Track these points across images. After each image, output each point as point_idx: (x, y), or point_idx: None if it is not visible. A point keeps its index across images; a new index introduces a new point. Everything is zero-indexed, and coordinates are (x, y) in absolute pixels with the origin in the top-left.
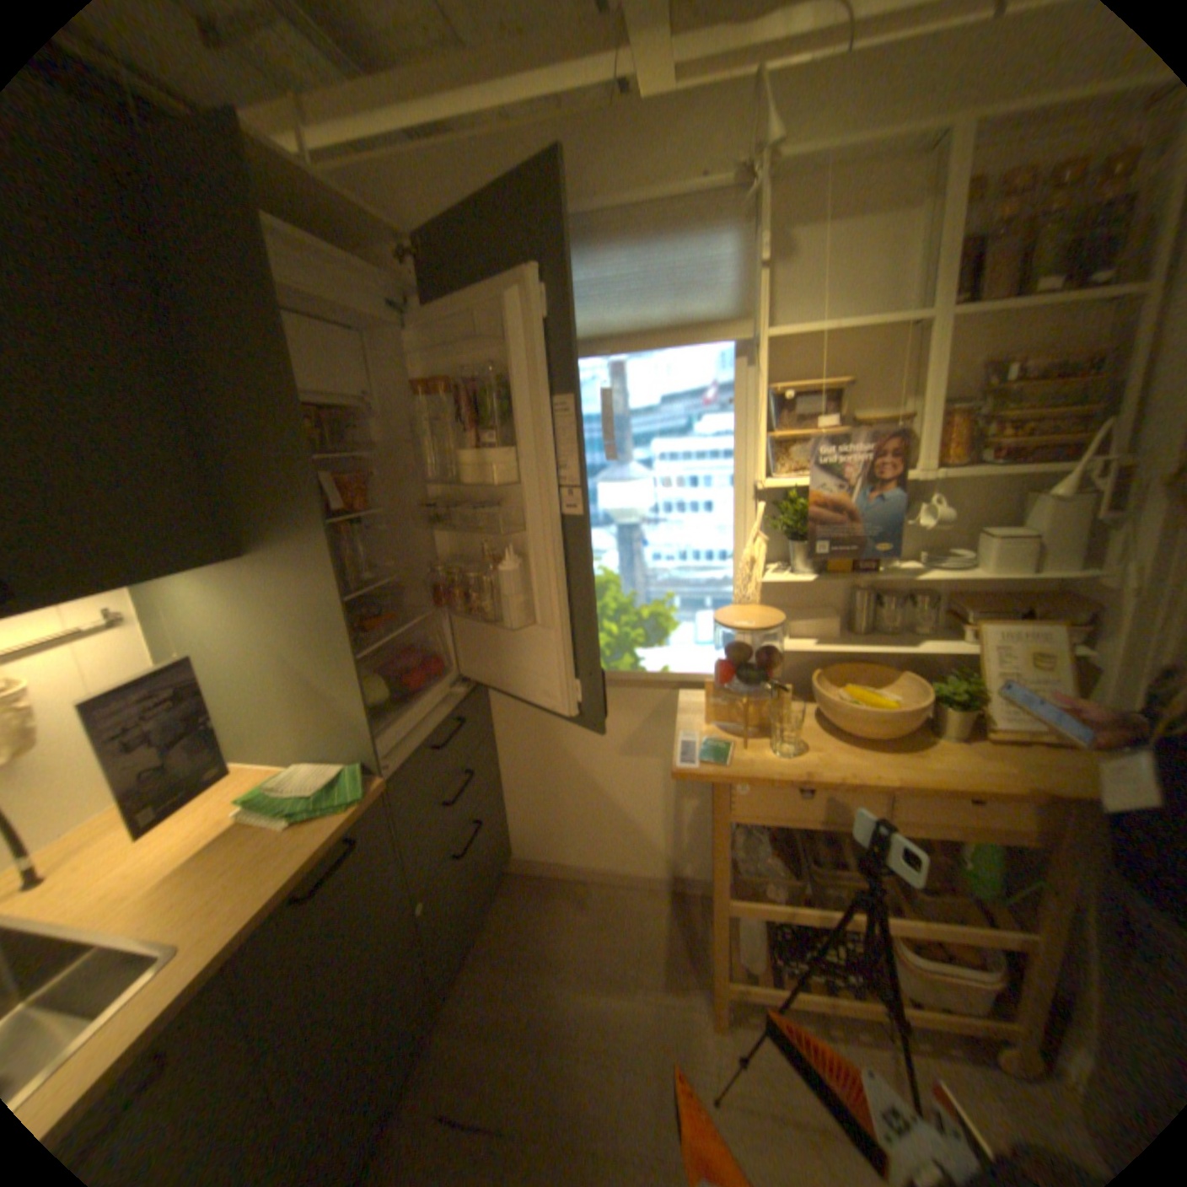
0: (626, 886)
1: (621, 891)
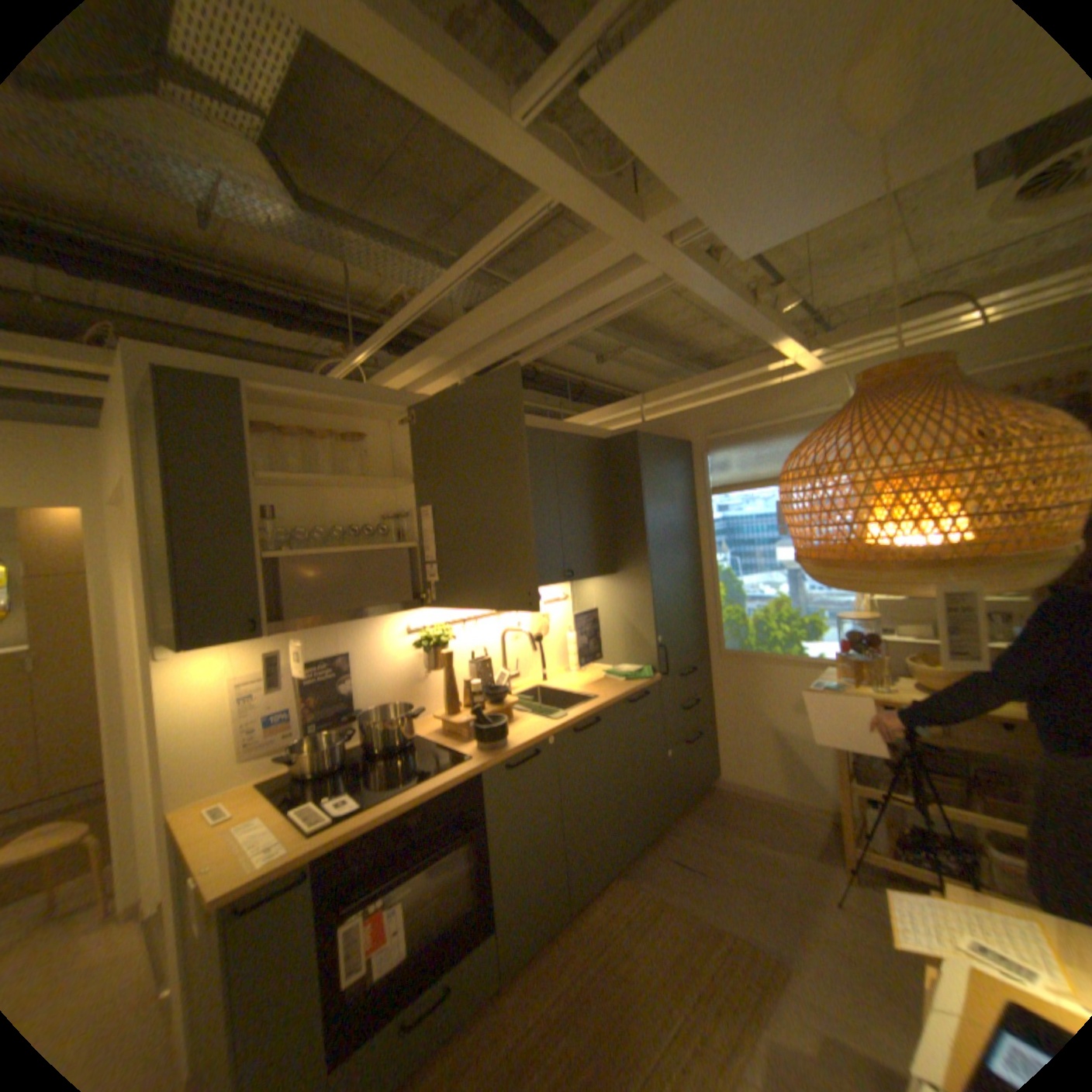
0: (800, 812)
1: (796, 814)
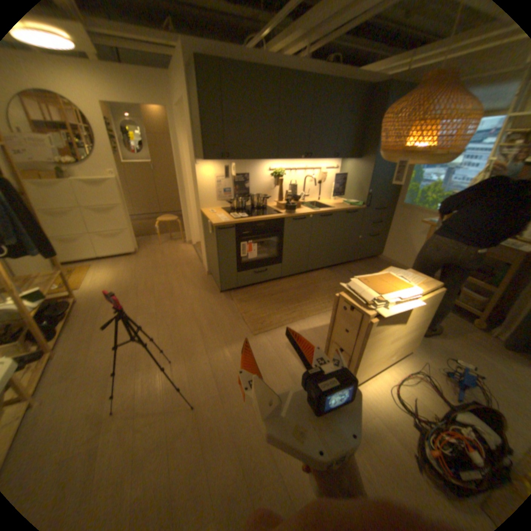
0: None
1: None
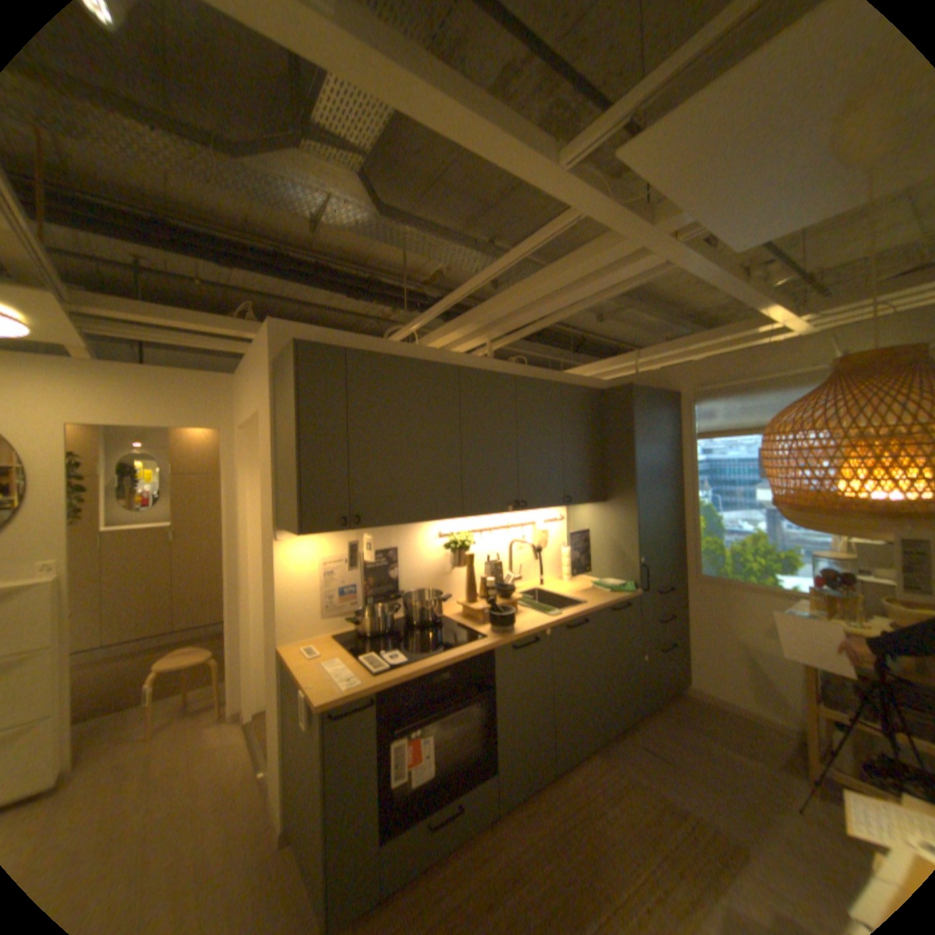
0: (766, 726)
1: (762, 728)
